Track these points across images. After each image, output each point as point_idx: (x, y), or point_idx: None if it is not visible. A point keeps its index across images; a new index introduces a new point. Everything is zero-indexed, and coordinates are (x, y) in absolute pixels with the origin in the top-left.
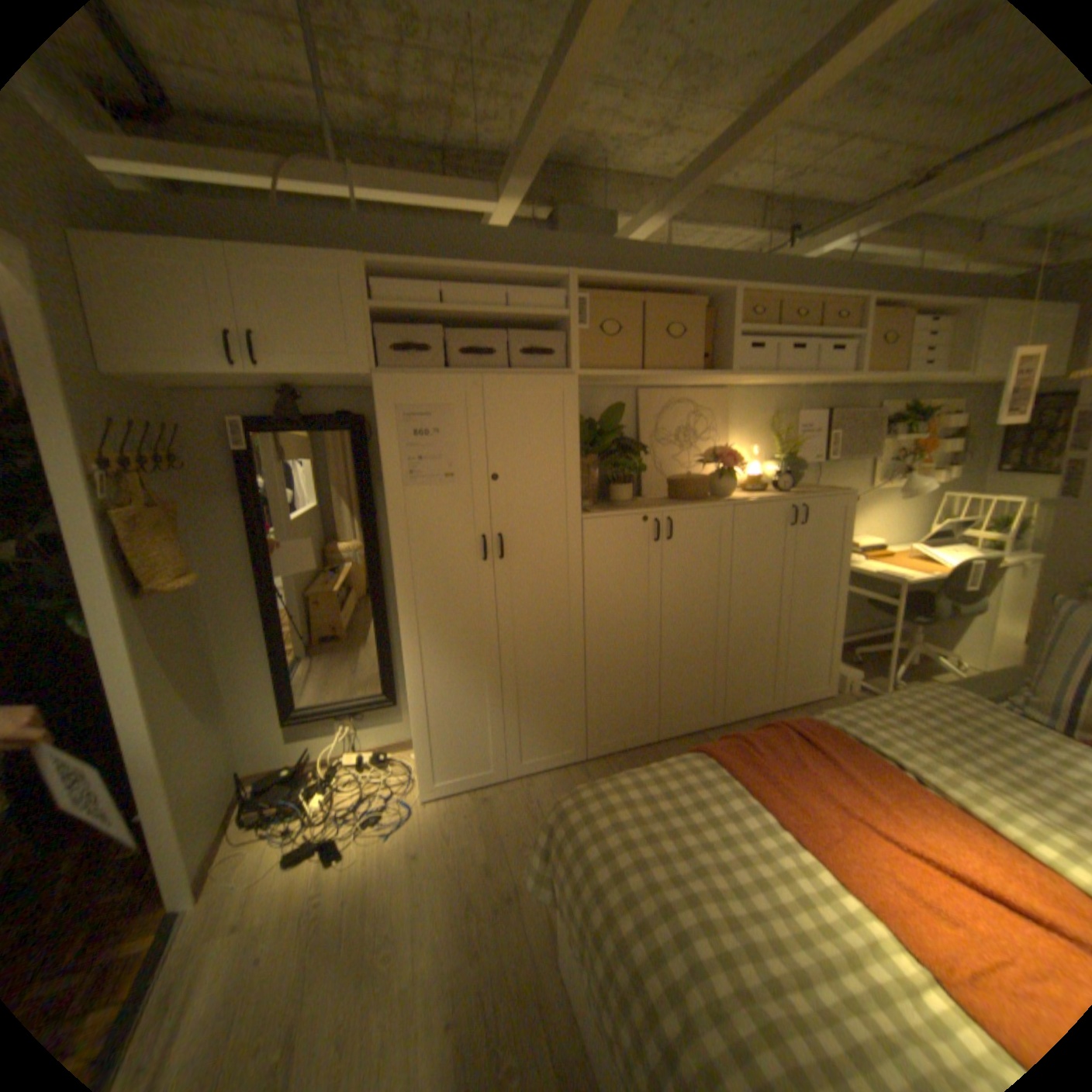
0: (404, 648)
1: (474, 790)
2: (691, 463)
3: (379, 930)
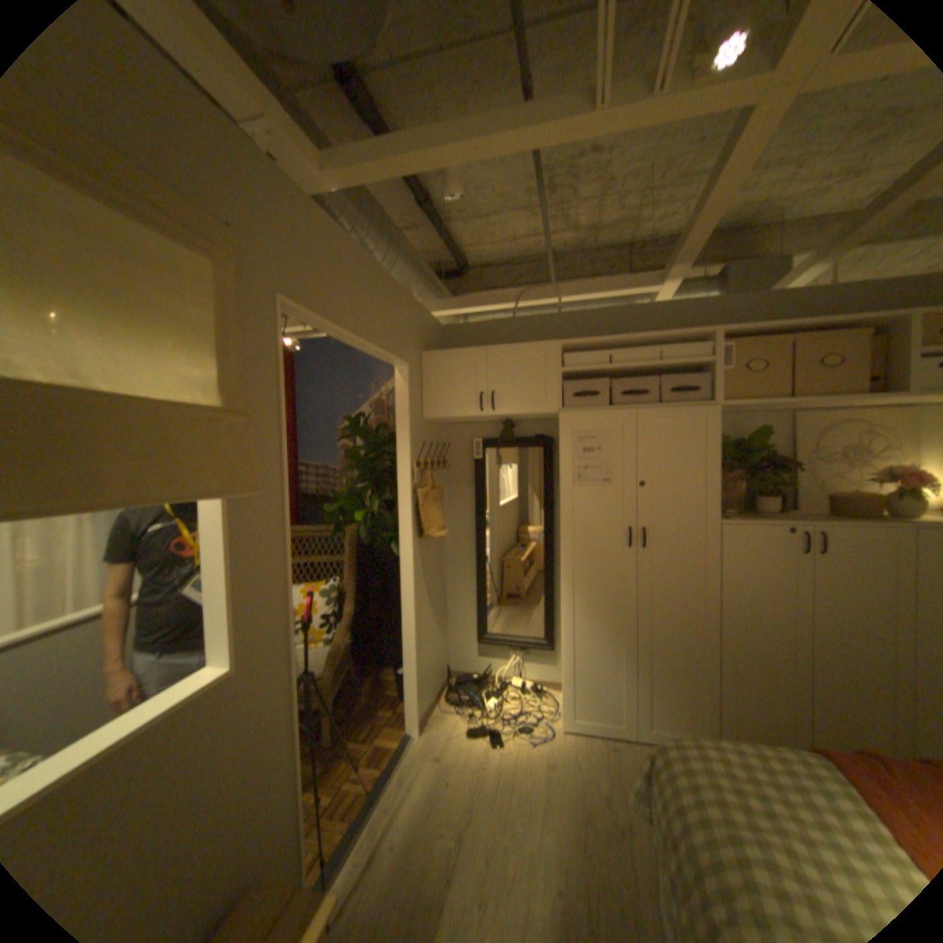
0: (561, 604)
1: (607, 741)
2: (863, 482)
3: (521, 806)
